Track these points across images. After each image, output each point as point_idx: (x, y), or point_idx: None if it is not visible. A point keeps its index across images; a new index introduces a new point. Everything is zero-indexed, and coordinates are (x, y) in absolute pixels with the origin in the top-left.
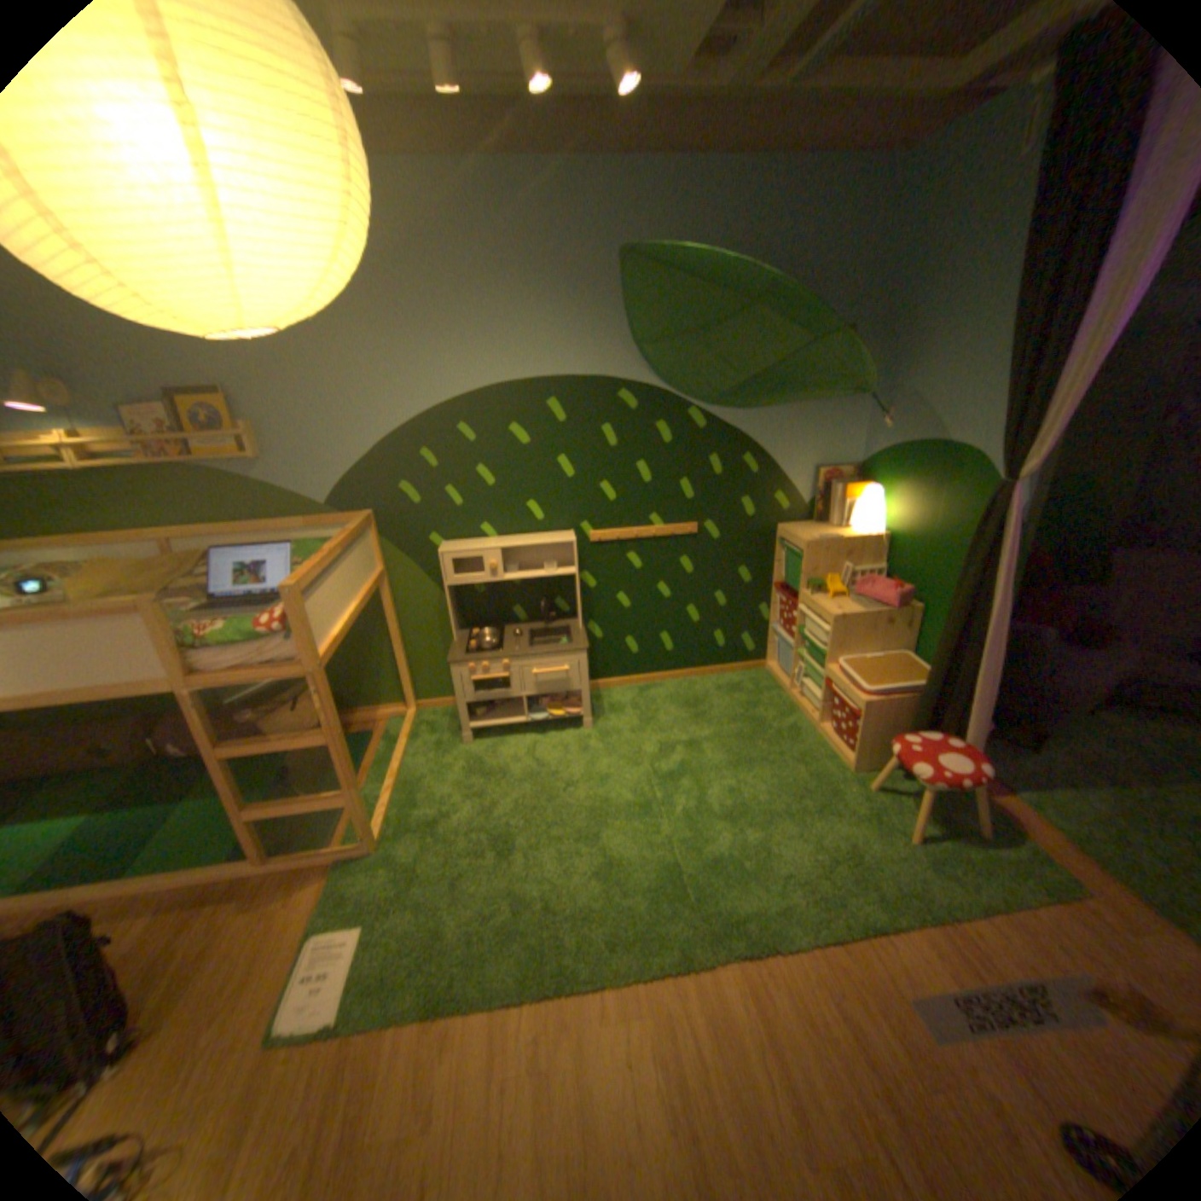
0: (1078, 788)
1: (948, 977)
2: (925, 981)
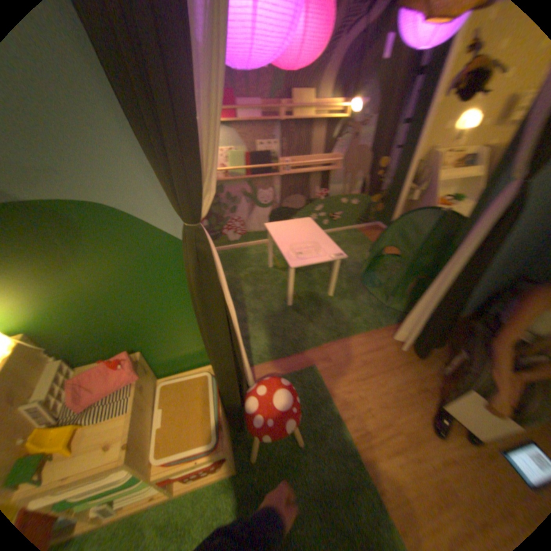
0: (246, 335)
1: (387, 460)
2: (396, 476)
